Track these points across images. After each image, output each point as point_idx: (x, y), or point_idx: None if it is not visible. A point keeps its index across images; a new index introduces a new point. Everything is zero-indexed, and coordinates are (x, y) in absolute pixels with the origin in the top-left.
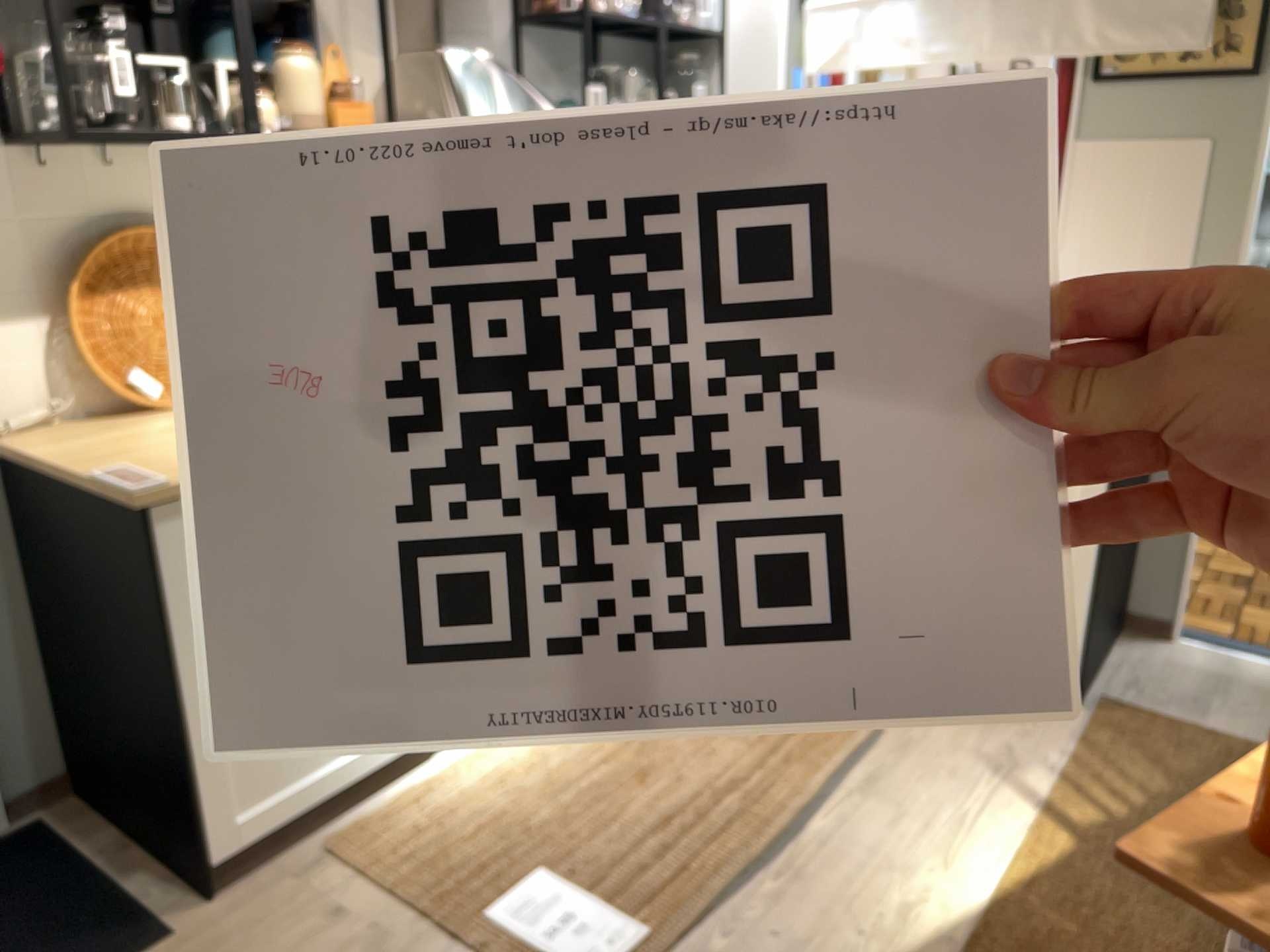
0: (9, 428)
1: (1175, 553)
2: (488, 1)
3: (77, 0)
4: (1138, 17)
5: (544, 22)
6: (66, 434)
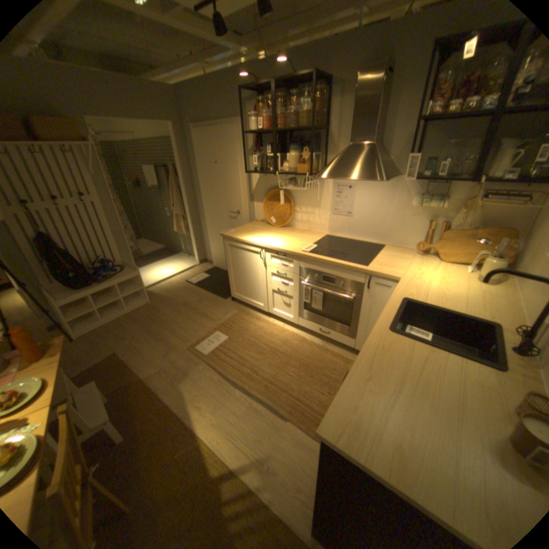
0: (257, 220)
1: None
2: (409, 115)
3: (276, 141)
4: None
5: (444, 118)
6: (257, 224)
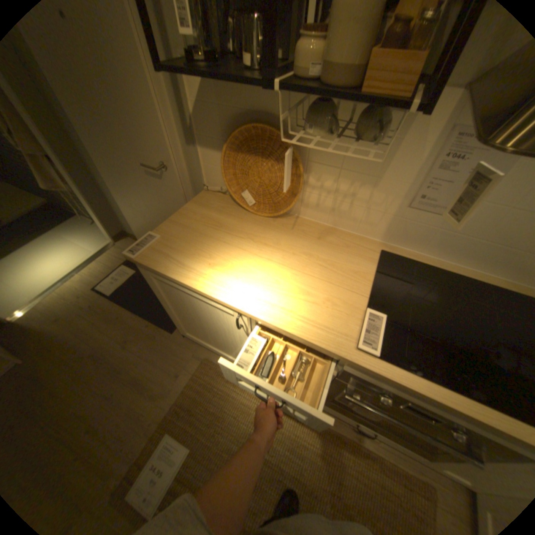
0: (210, 188)
1: None
2: None
3: None
4: None
5: None
6: (213, 201)
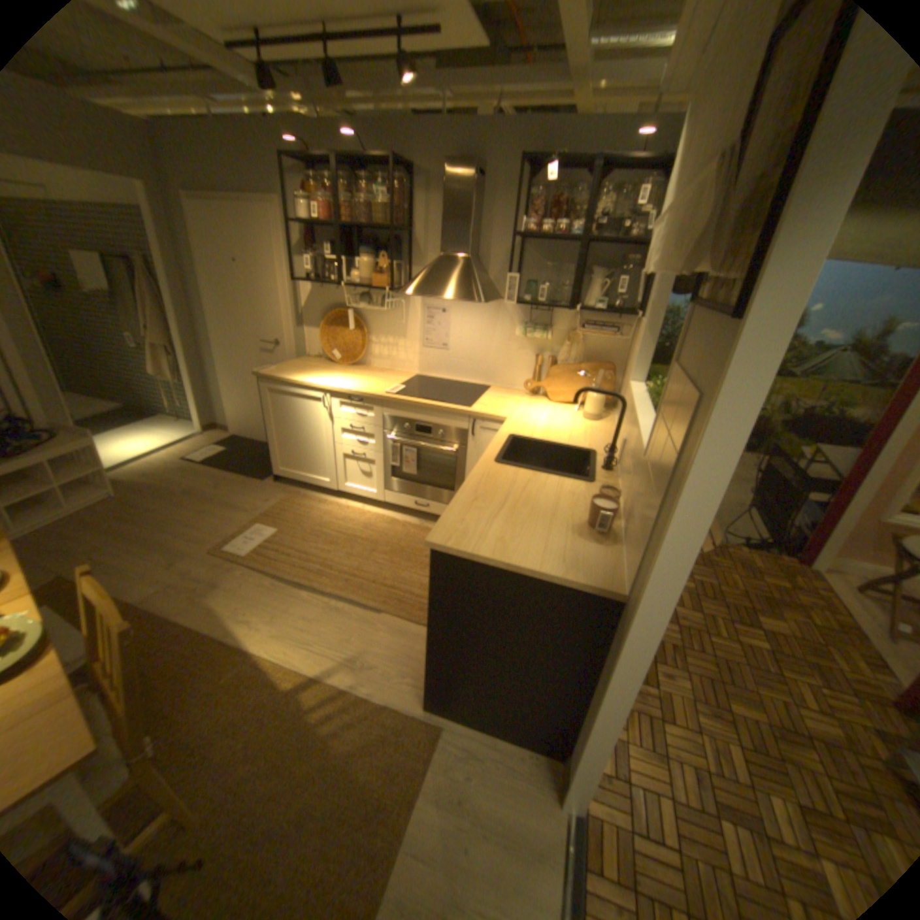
0: (310, 355)
1: (581, 753)
2: (505, 229)
3: (337, 239)
4: (685, 237)
5: (540, 238)
6: (312, 360)
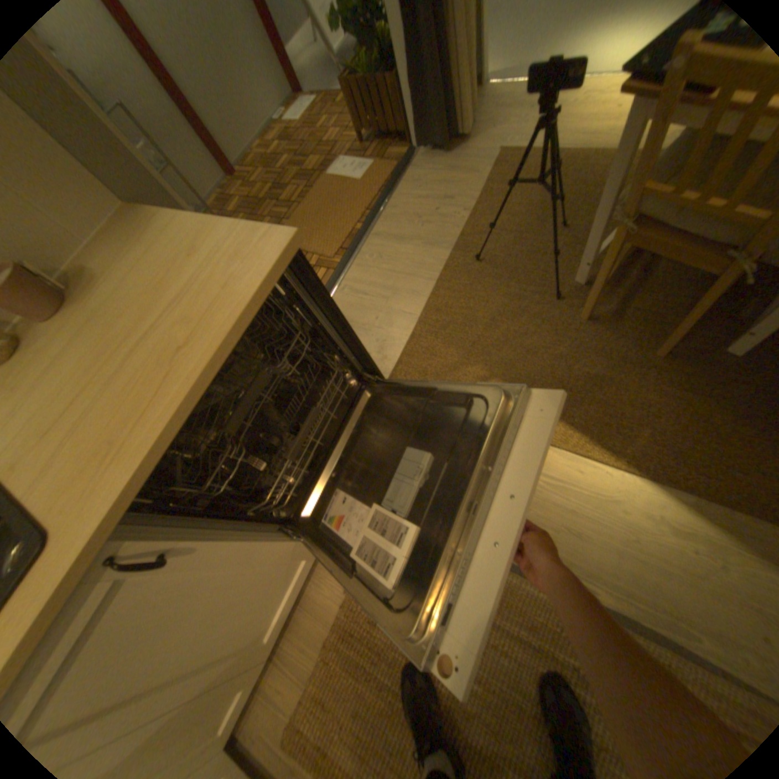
0: None
1: None
2: None
3: None
4: None
5: None
6: None
